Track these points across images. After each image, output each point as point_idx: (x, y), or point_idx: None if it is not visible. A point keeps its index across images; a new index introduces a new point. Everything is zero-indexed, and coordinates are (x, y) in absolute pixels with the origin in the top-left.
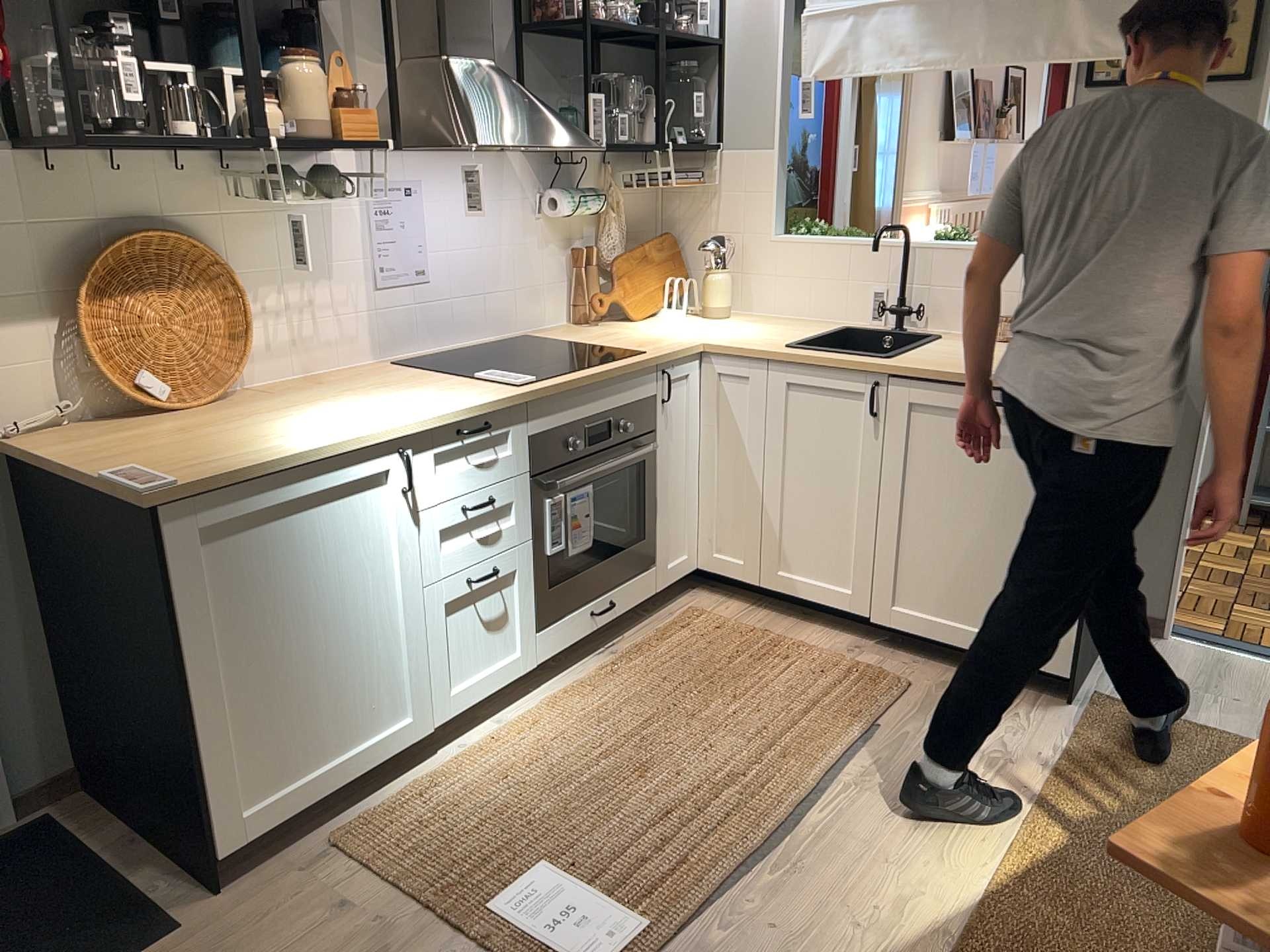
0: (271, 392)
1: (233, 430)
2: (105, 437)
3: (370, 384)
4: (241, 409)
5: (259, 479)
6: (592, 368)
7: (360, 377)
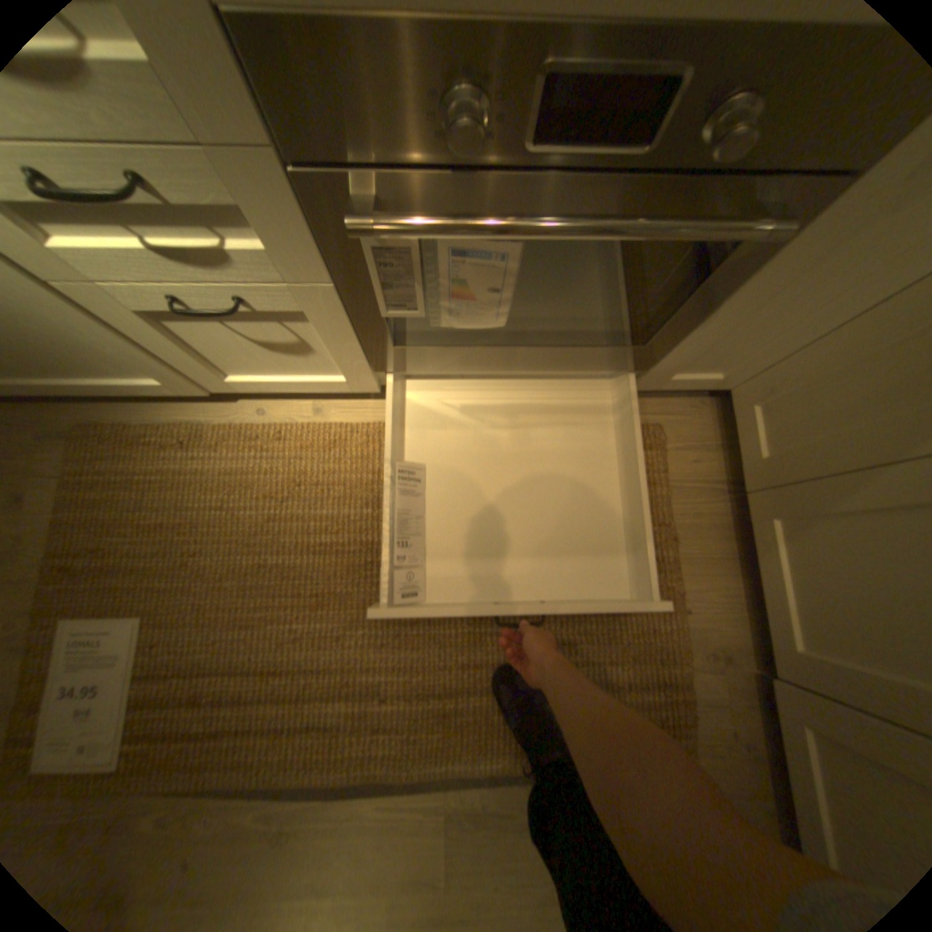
0: None
1: None
2: None
3: None
4: None
5: None
6: None
7: None
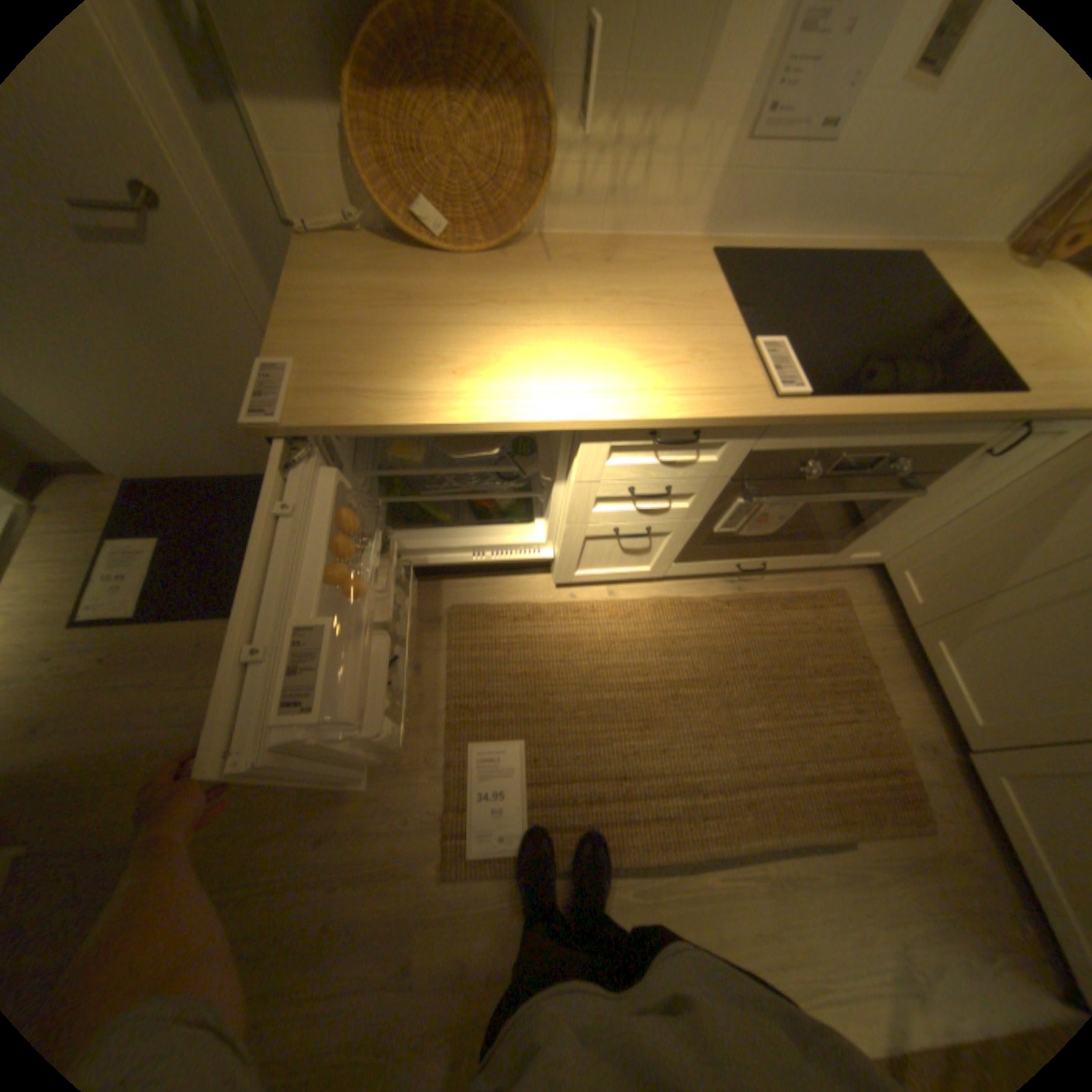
0: (553, 252)
1: (440, 324)
2: (353, 270)
3: (647, 289)
4: (494, 277)
5: (382, 431)
6: (909, 399)
7: (655, 266)
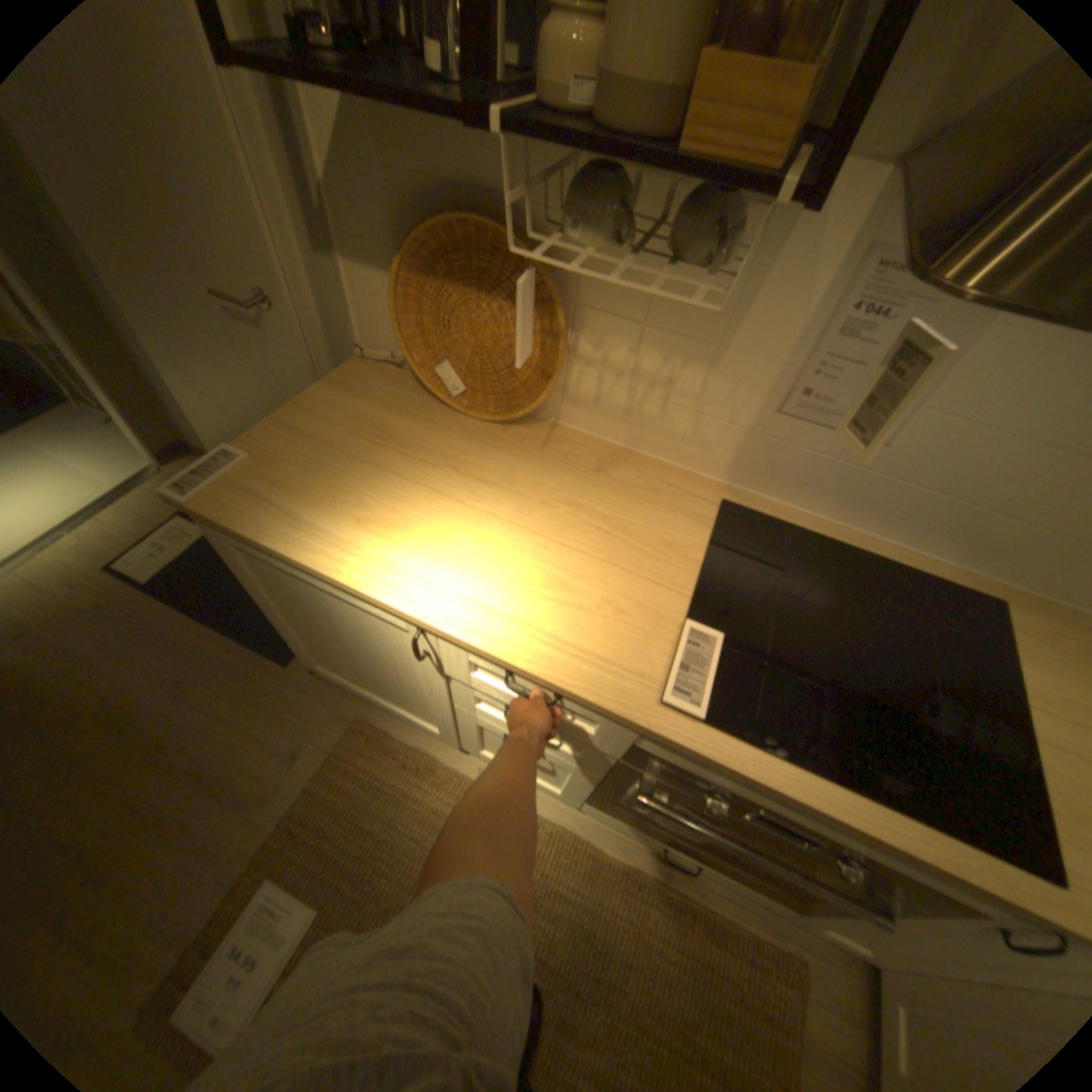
0: (551, 443)
1: (388, 471)
2: (368, 399)
3: (615, 514)
4: (476, 447)
5: (260, 546)
6: (852, 799)
7: (644, 493)
